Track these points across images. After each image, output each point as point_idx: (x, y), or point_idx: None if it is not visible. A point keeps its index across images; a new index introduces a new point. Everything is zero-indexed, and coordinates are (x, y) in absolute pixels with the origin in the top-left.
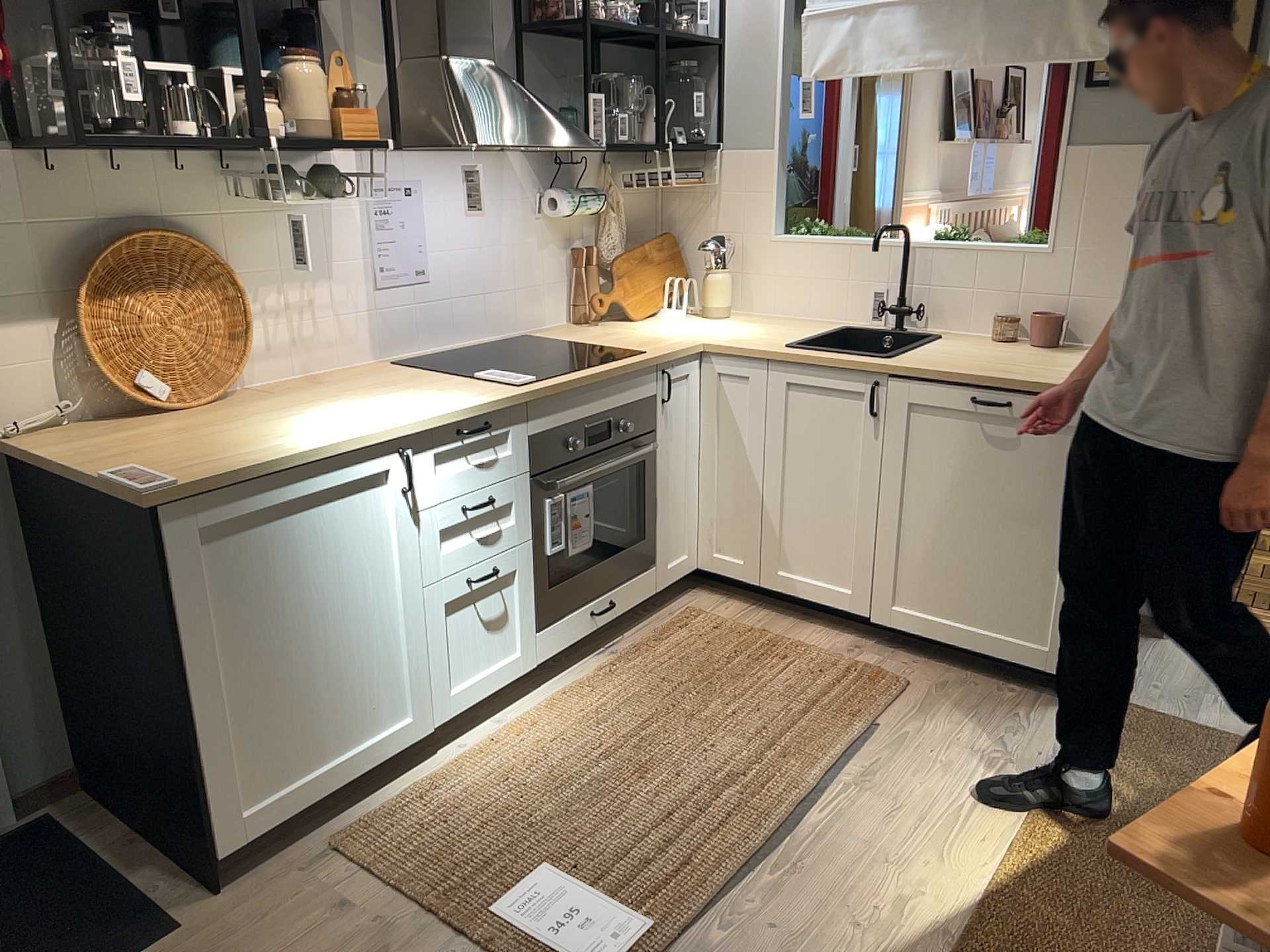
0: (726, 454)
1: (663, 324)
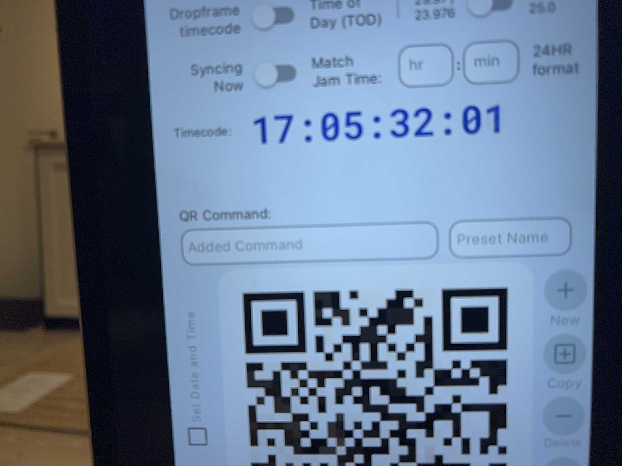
0: None
1: None
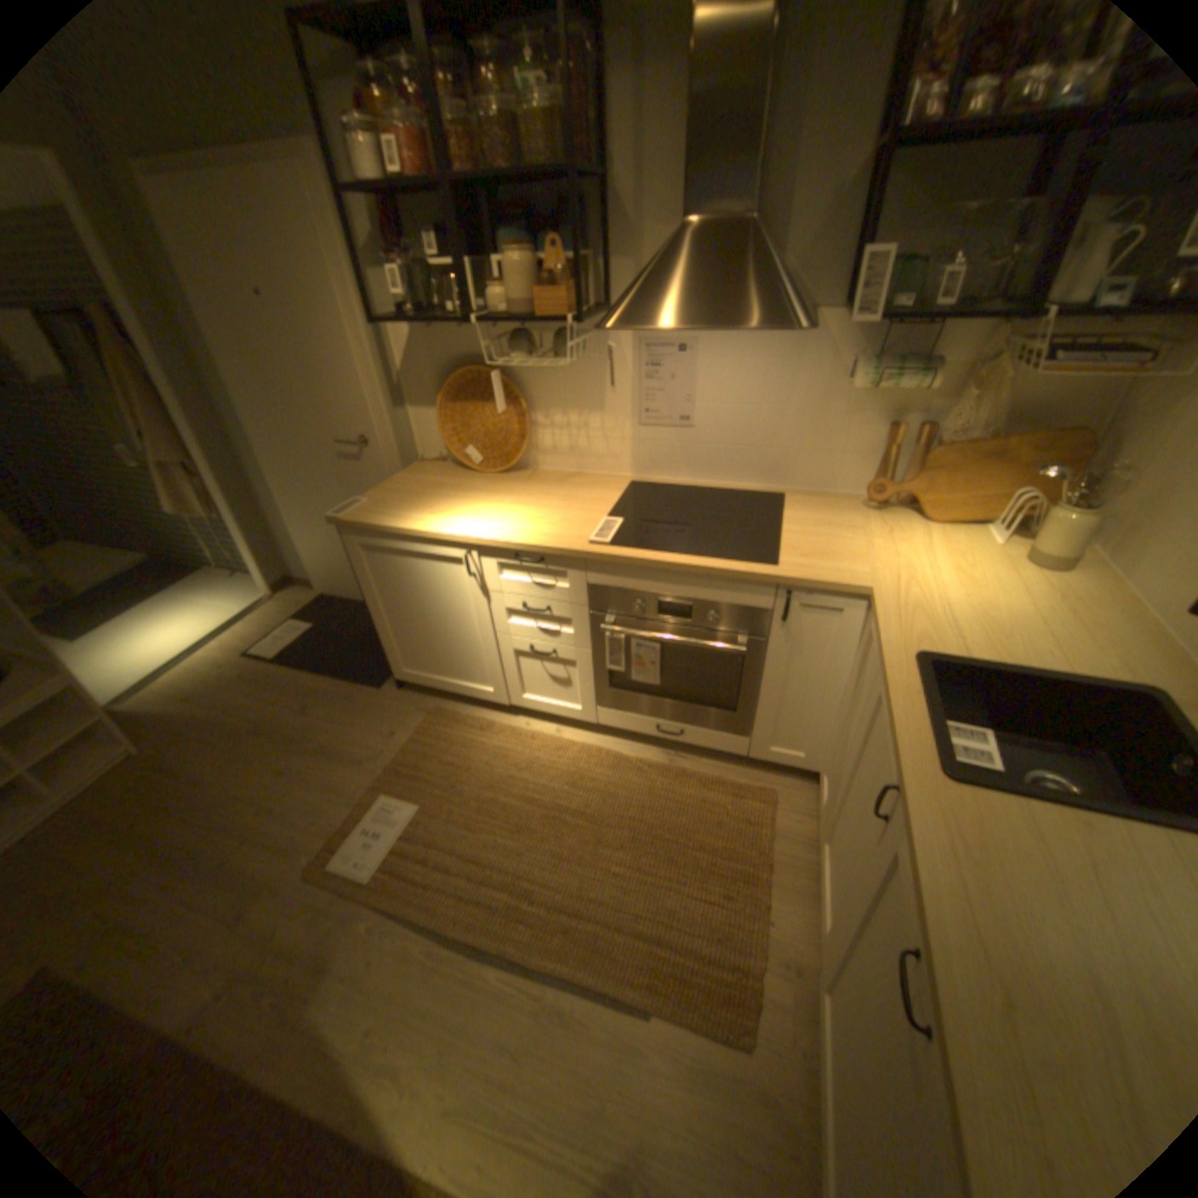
0: (851, 706)
1: (939, 541)
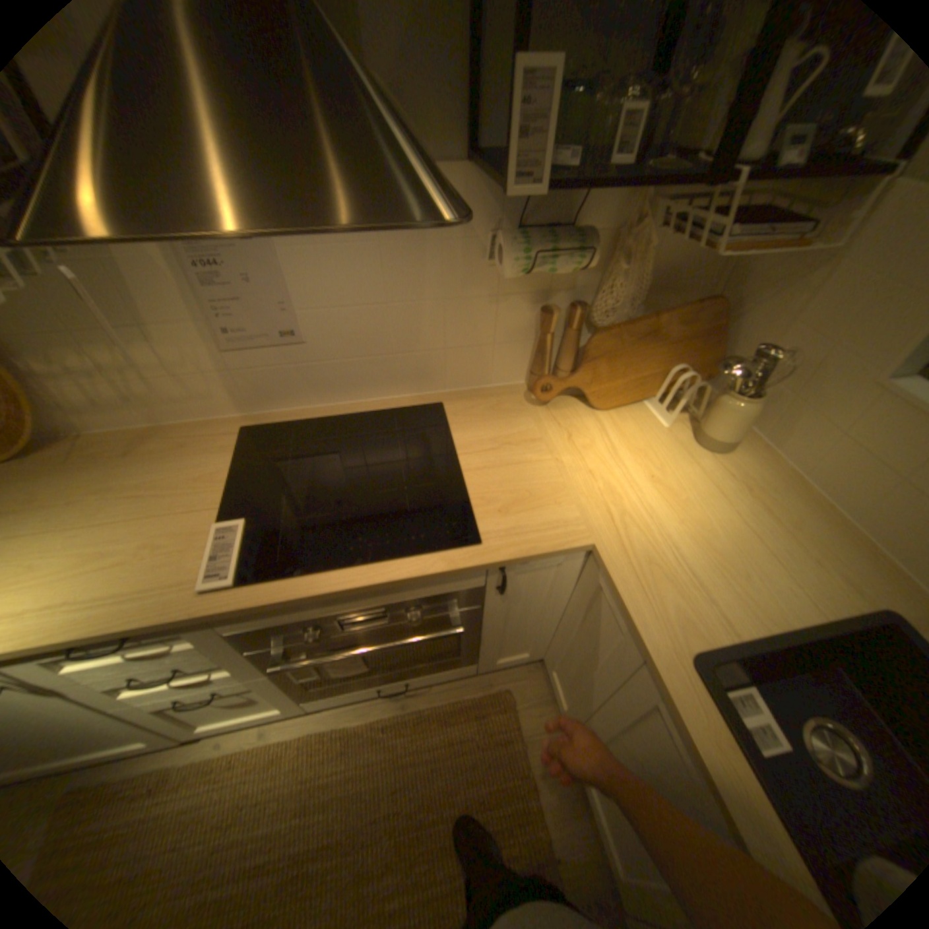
0: (580, 638)
1: (617, 437)
